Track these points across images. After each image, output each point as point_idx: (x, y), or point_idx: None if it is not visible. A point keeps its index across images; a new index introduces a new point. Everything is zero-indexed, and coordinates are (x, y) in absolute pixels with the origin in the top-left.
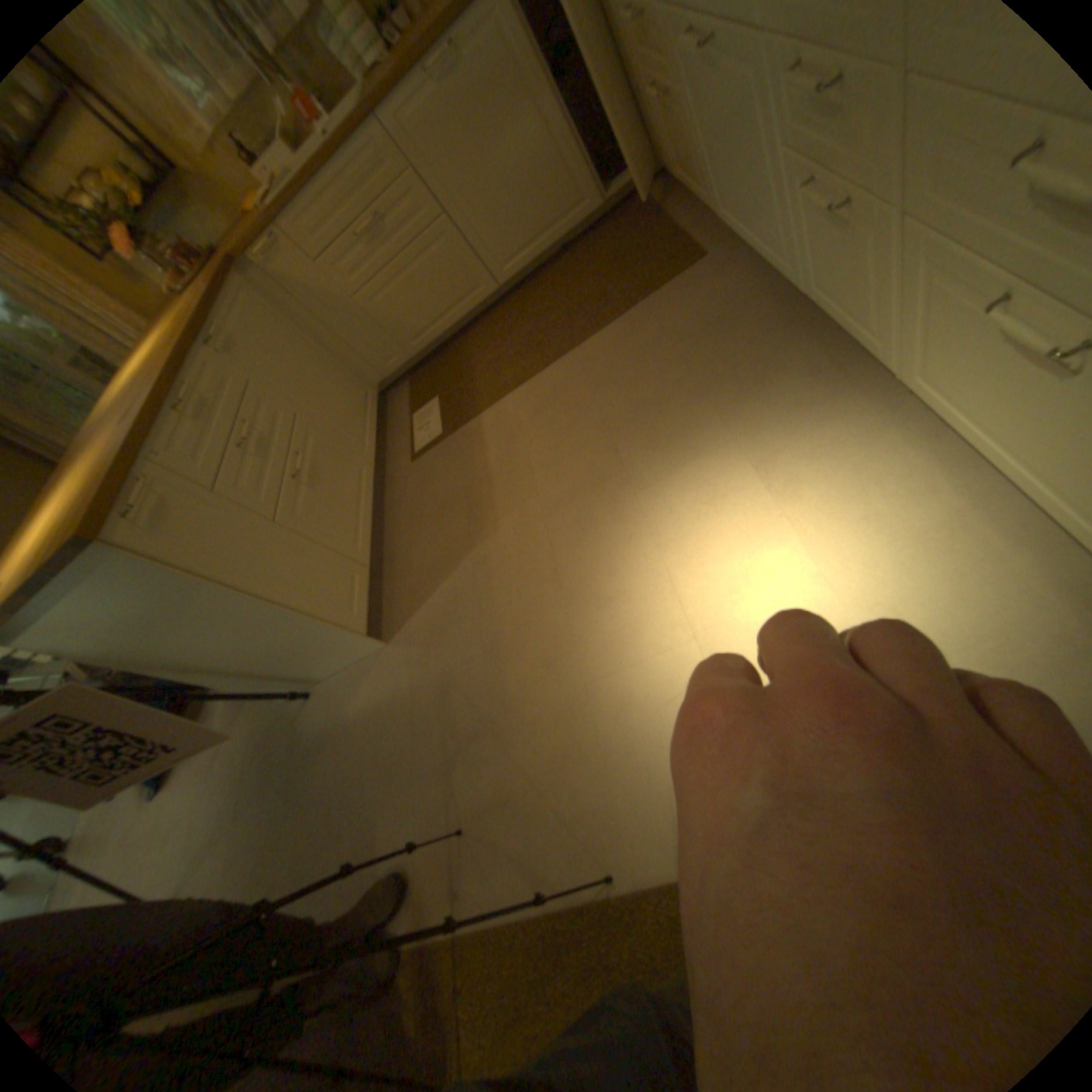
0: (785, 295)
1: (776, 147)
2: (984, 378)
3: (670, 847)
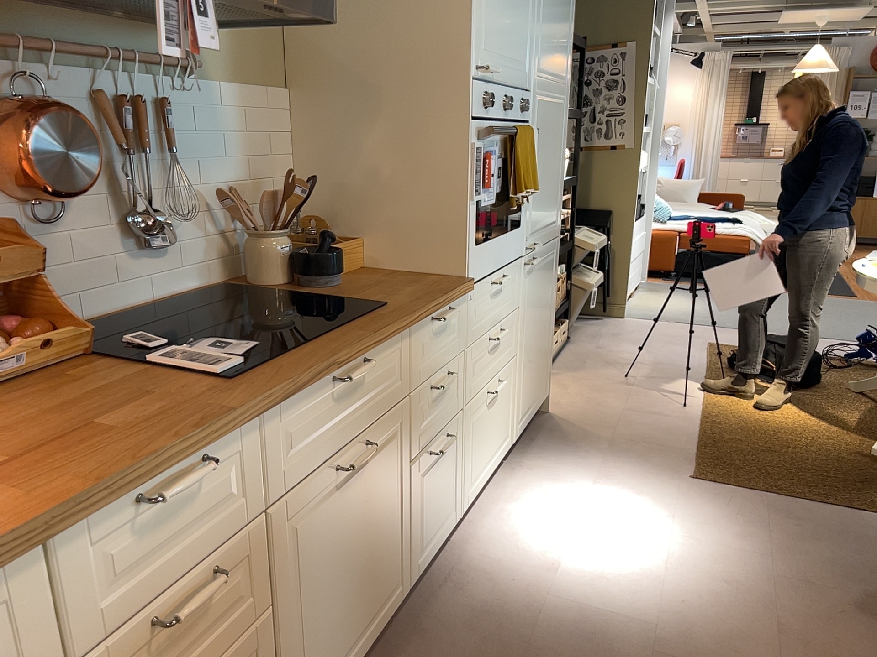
0: (385, 655)
1: (404, 477)
2: (484, 442)
3: (738, 495)
